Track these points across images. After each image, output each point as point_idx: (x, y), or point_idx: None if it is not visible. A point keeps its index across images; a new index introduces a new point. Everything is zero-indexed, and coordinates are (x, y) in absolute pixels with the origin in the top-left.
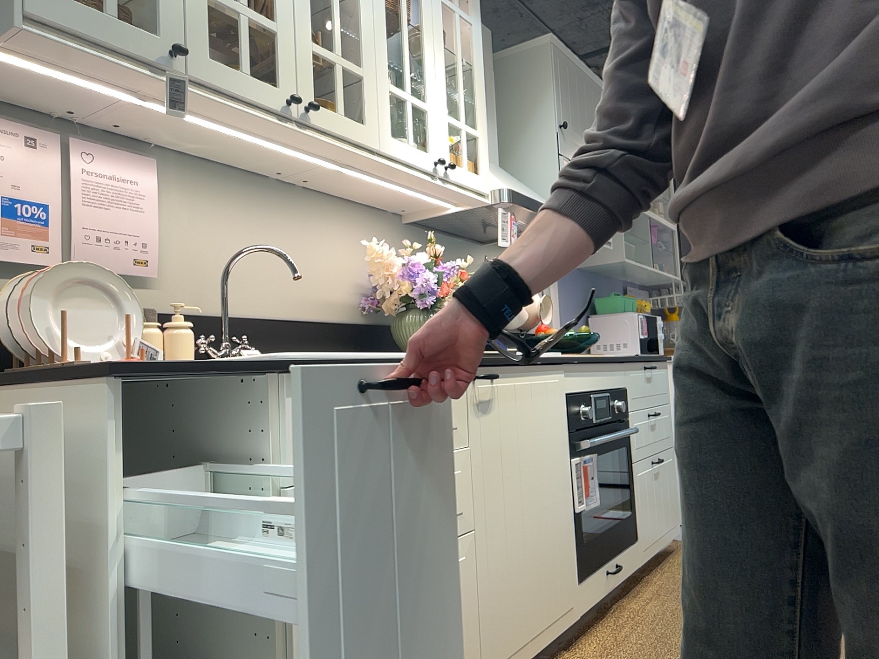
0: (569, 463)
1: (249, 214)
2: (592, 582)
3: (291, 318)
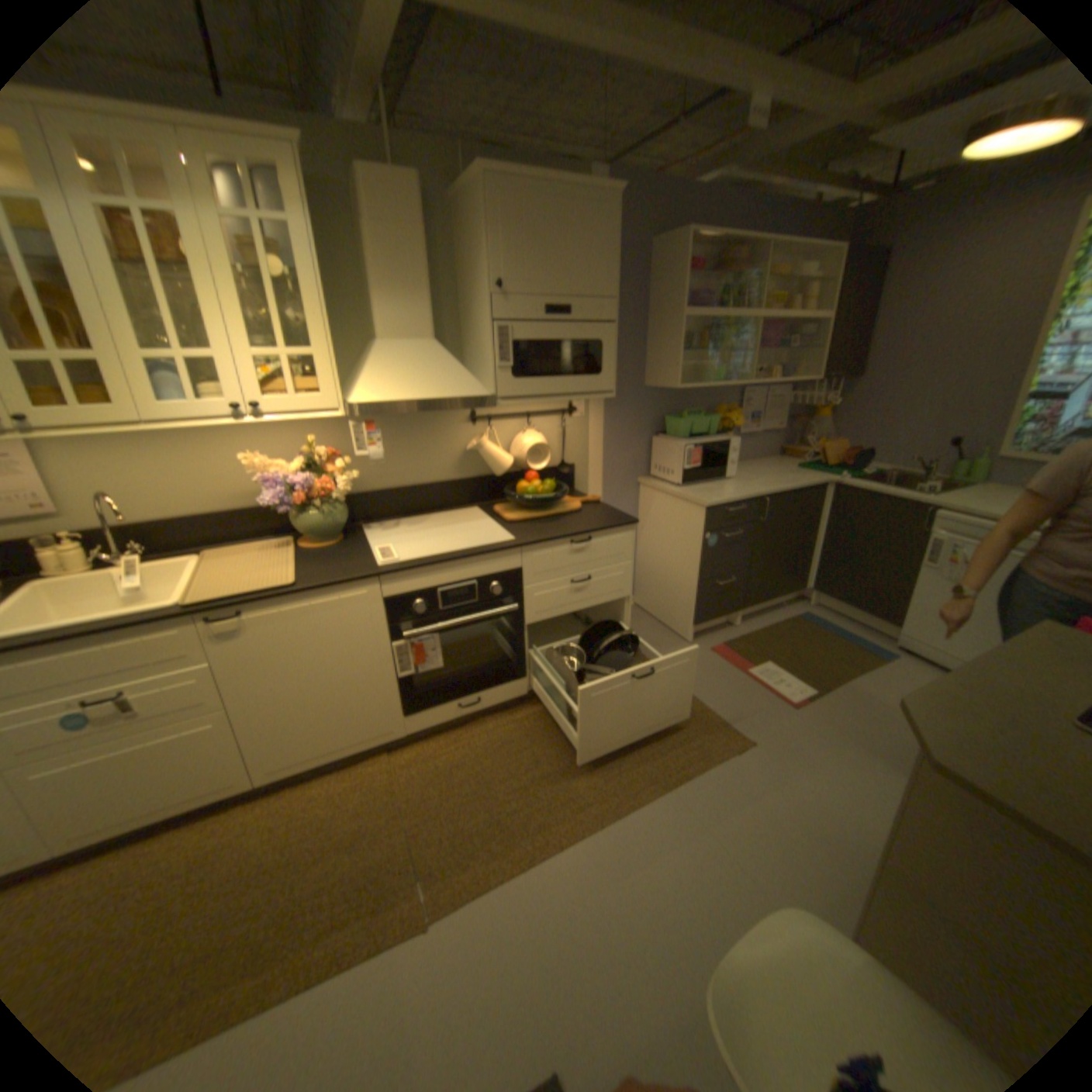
0: (391, 646)
1: (141, 447)
2: (428, 715)
3: (206, 513)
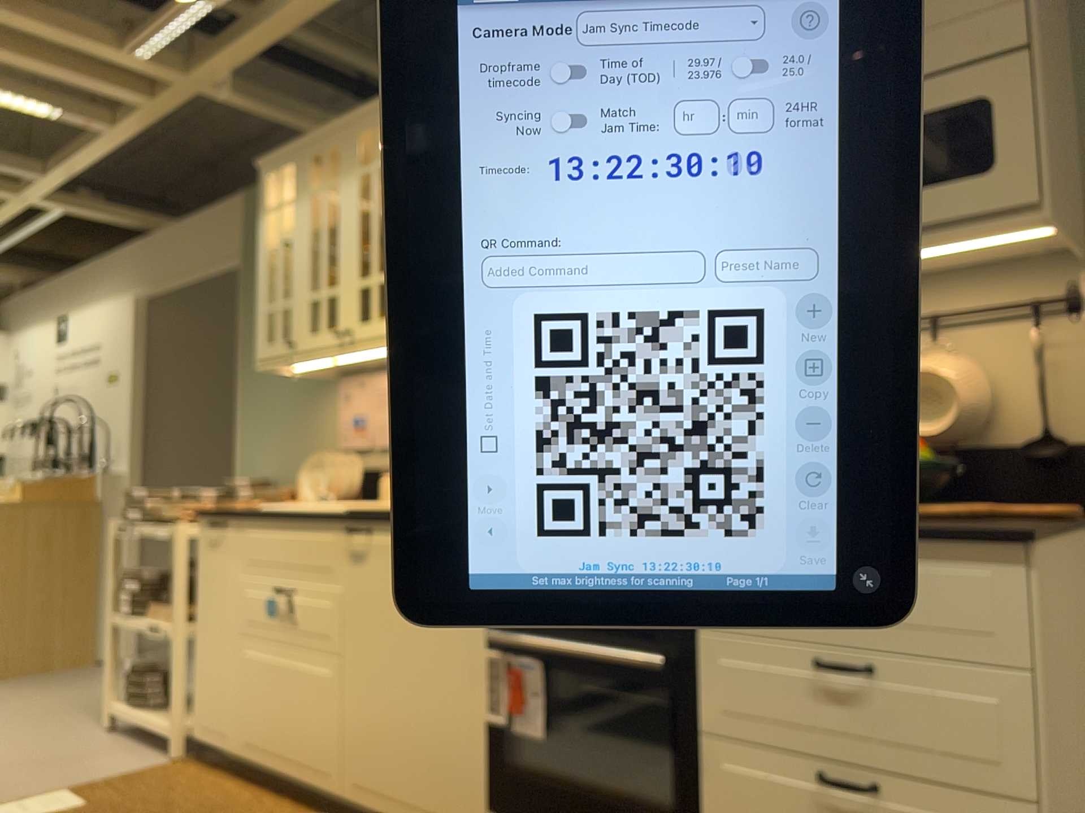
0: (488, 654)
1: None
2: None
3: None
